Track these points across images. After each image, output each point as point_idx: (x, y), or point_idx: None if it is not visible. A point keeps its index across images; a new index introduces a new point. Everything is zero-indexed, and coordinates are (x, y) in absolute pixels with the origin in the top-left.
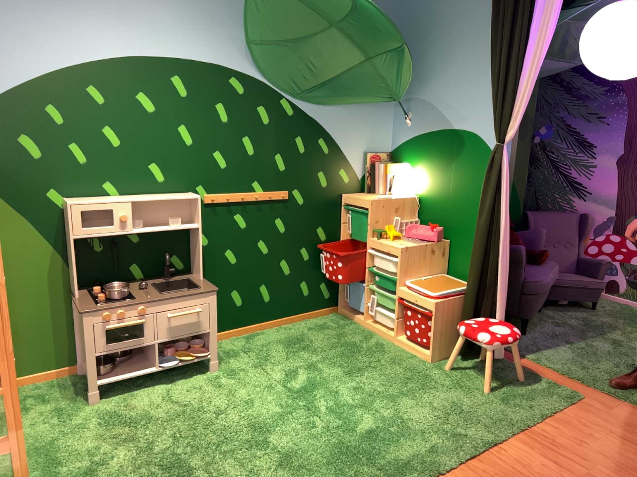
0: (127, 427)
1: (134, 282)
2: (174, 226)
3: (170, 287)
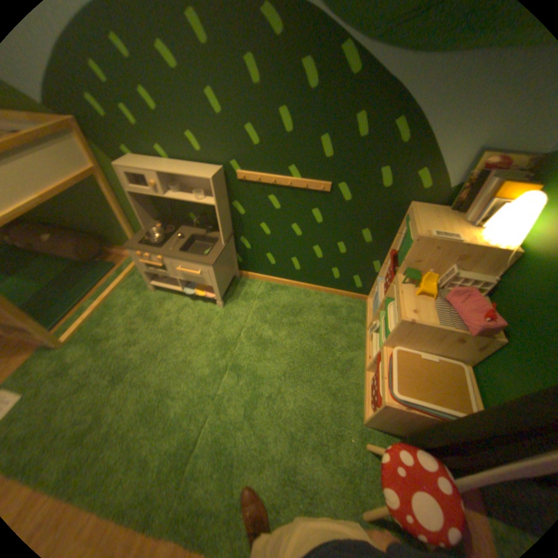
0: (143, 320)
1: (189, 227)
2: (201, 198)
3: (206, 240)
